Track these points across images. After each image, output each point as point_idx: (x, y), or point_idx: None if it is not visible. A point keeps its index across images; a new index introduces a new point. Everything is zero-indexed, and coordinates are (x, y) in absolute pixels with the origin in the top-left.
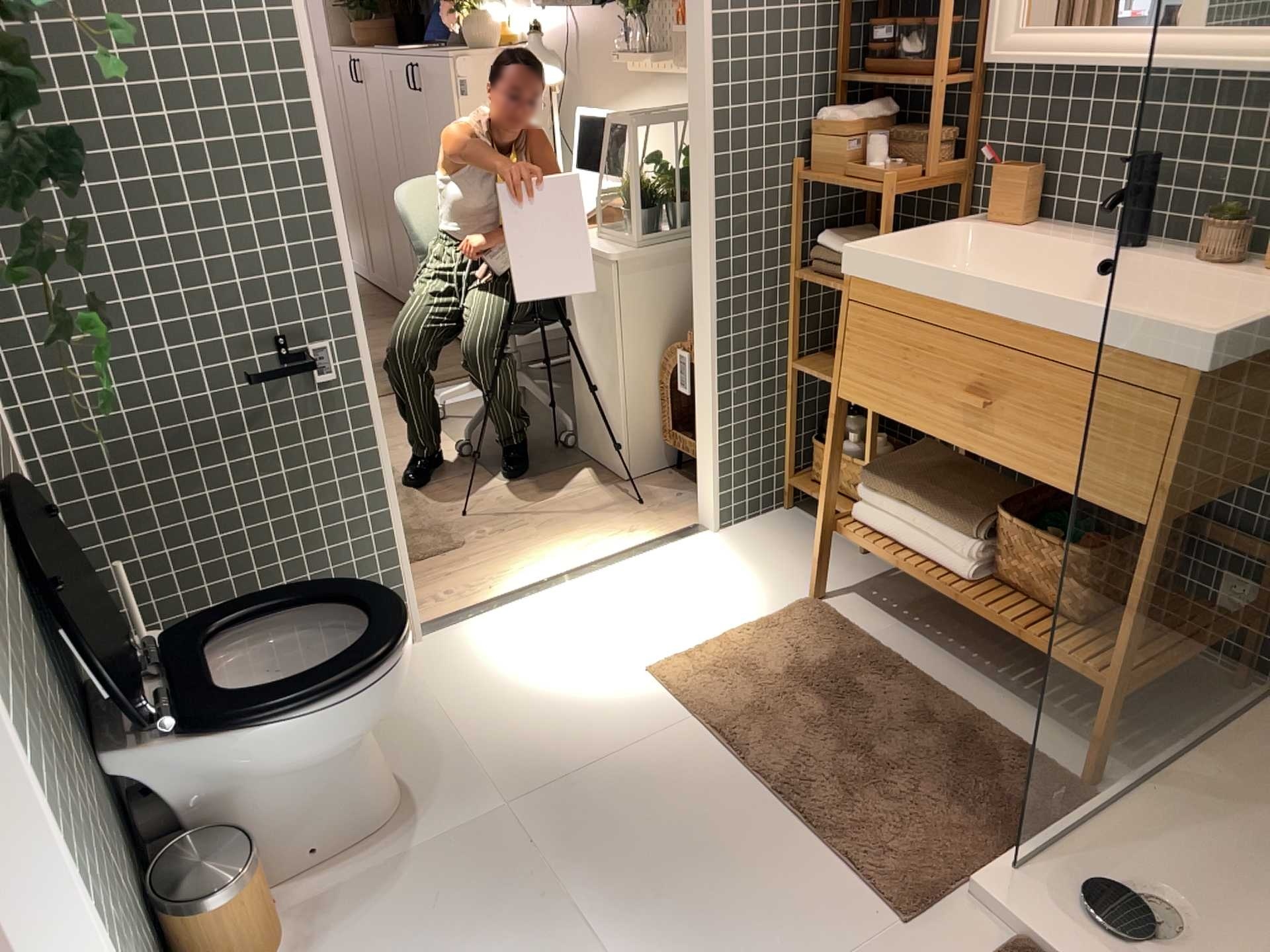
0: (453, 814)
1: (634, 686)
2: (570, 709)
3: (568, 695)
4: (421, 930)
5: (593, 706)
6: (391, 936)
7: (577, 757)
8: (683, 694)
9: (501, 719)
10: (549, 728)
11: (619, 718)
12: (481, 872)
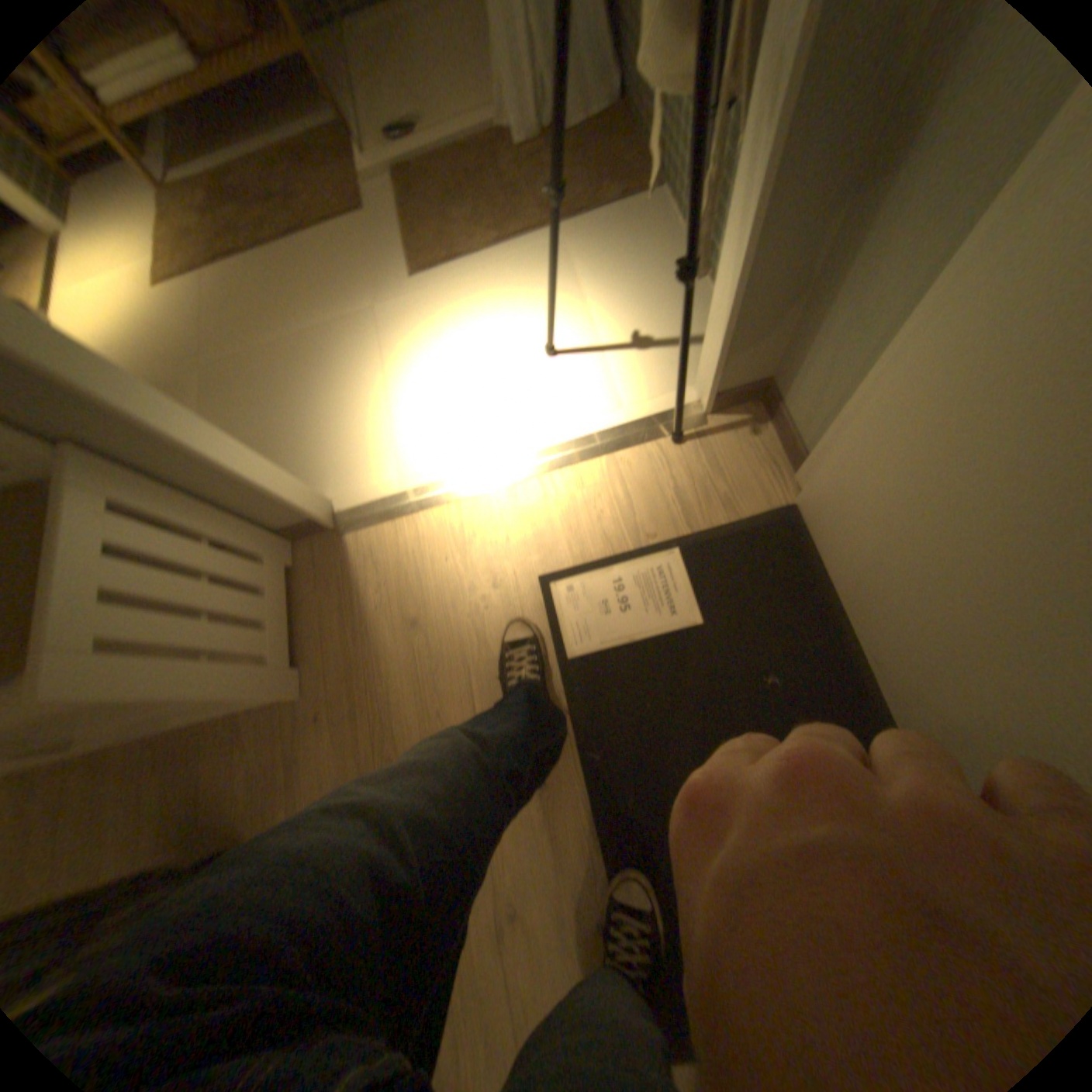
0: (187, 396)
1: (158, 294)
2: (153, 329)
3: (141, 329)
4: (249, 413)
5: (158, 317)
6: (243, 428)
7: (189, 329)
8: (179, 270)
9: (136, 367)
10: (159, 342)
11: (175, 305)
12: (232, 383)
